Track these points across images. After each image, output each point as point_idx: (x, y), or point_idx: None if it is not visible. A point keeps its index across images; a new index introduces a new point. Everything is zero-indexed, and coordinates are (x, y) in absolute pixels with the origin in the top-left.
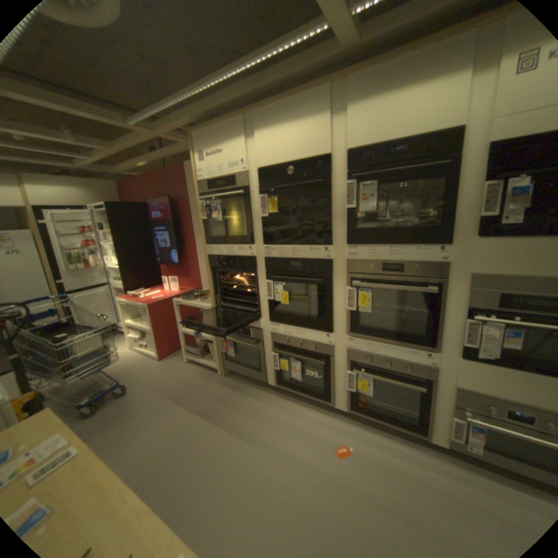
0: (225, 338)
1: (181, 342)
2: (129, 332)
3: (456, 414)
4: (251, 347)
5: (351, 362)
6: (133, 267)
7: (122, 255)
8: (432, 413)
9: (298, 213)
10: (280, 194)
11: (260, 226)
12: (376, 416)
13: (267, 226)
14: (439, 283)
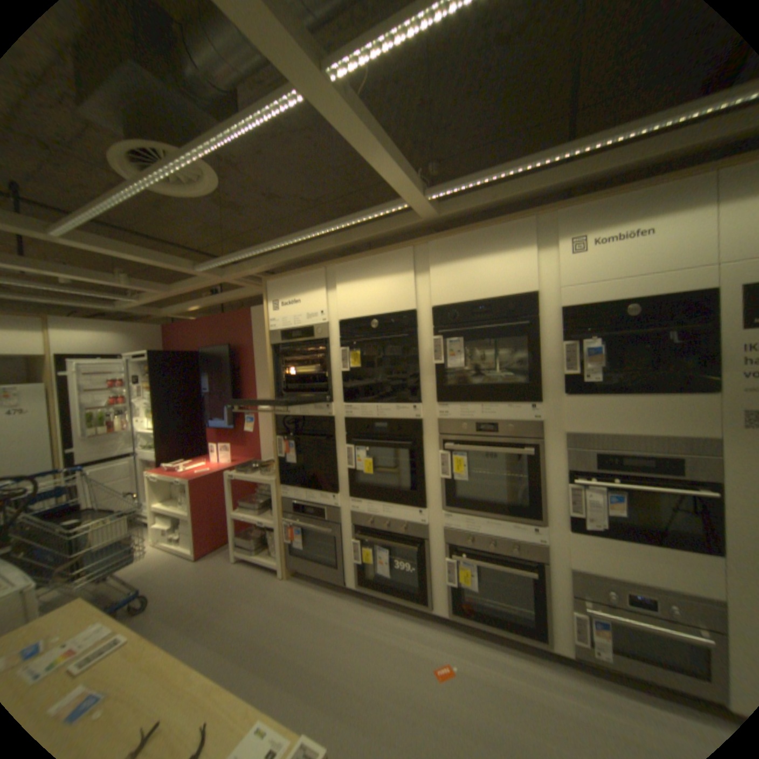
0: (291, 523)
1: (229, 533)
2: (155, 521)
3: (575, 607)
4: (324, 534)
5: (449, 546)
6: (171, 431)
7: (160, 416)
8: (549, 608)
9: (383, 368)
10: (363, 348)
11: (340, 382)
12: (485, 621)
13: (349, 382)
14: (535, 445)
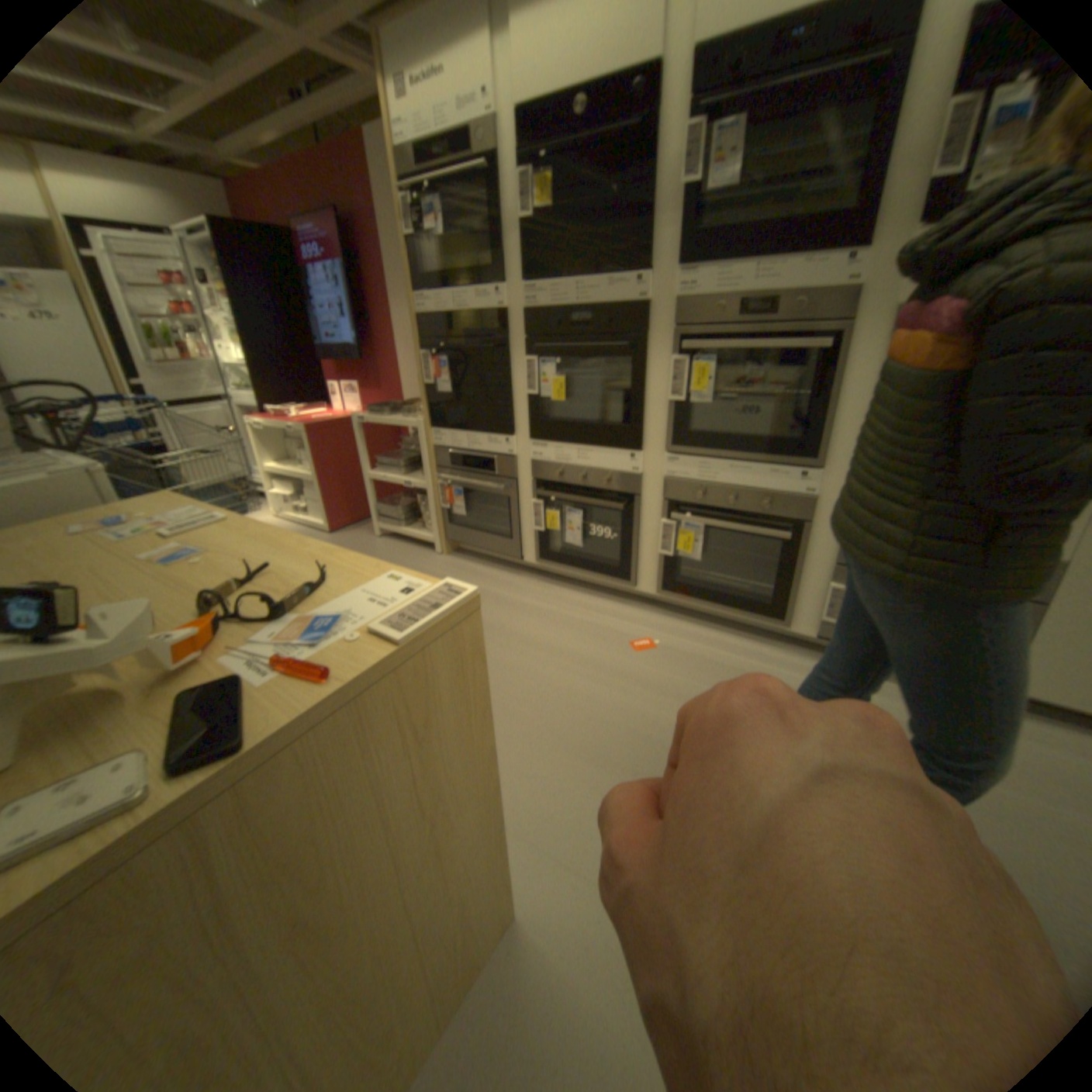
0: (449, 479)
1: (368, 495)
2: (272, 483)
3: (835, 571)
4: (494, 490)
5: (669, 499)
6: (270, 359)
7: (249, 331)
8: (797, 575)
9: (591, 204)
10: (557, 165)
11: (517, 237)
12: (704, 593)
13: (531, 235)
14: (838, 326)
